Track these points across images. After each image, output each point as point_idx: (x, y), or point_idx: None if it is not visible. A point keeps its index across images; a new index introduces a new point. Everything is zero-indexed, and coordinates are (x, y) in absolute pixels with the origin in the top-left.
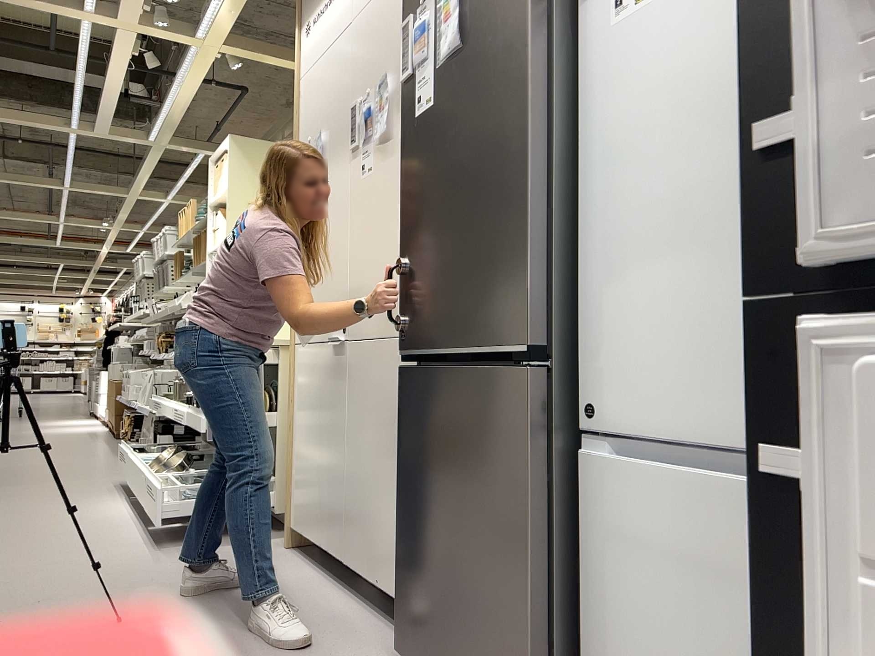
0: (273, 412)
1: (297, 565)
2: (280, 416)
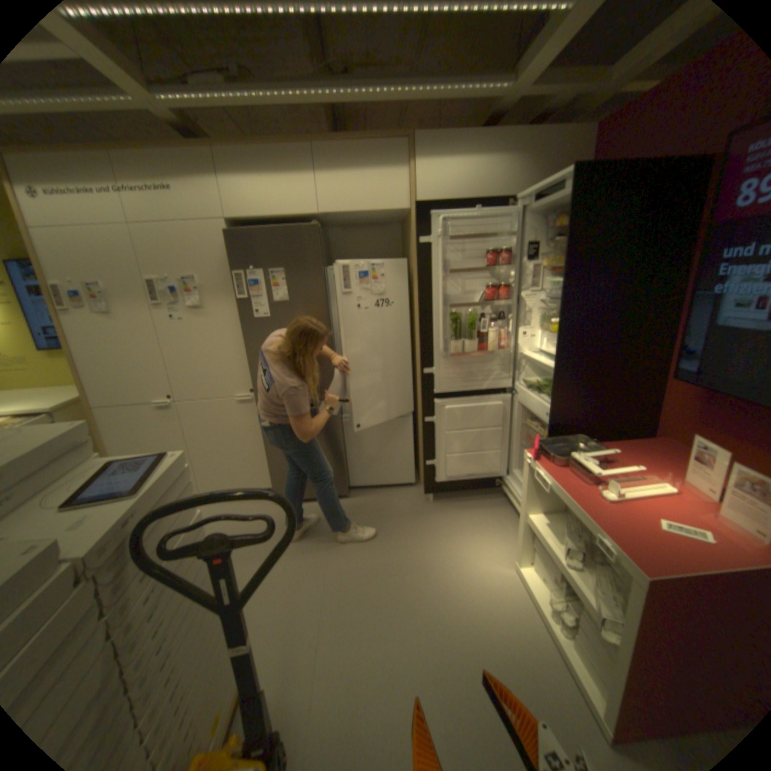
0: None
1: None
2: None
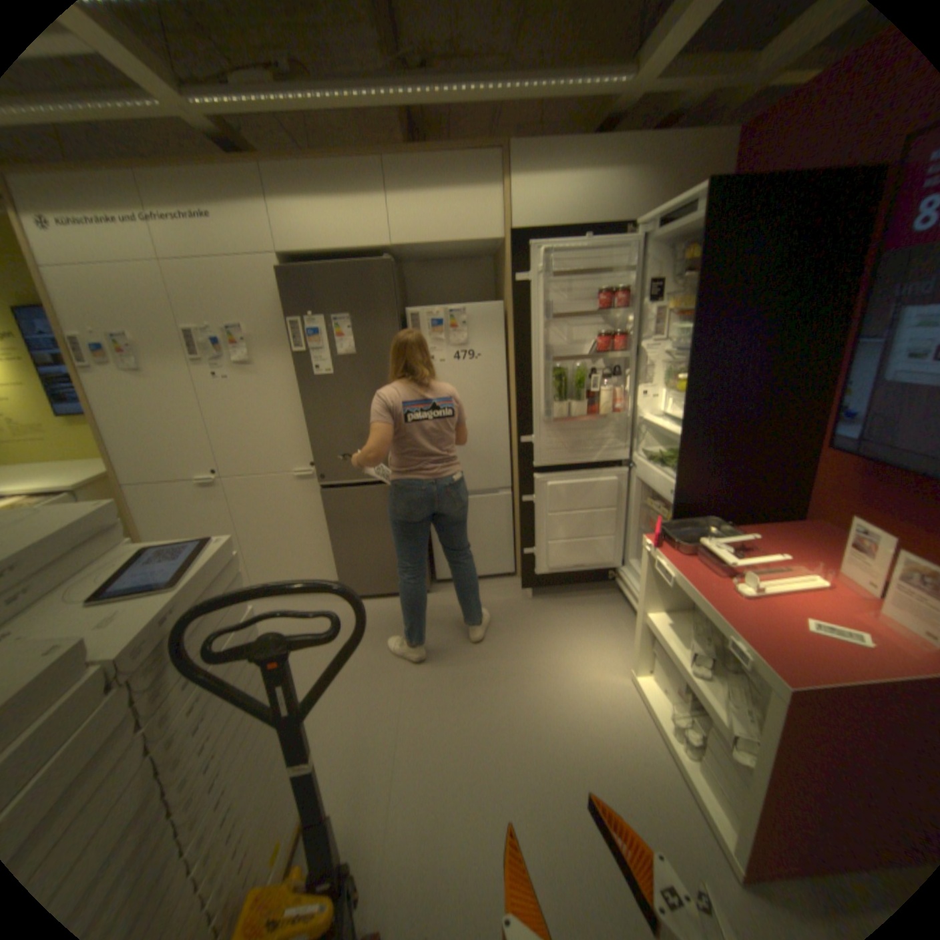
0: None
1: None
2: None
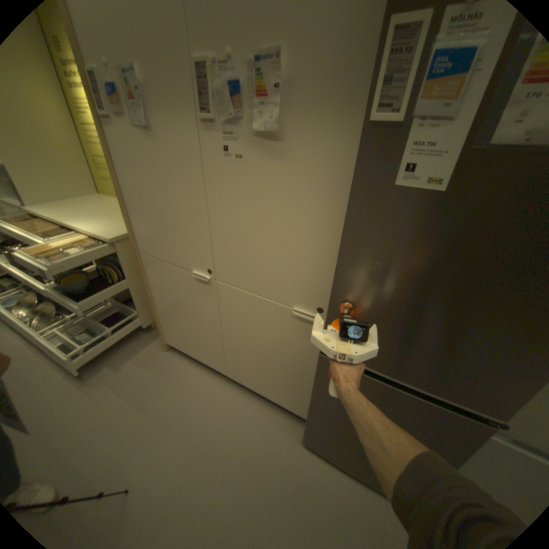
0: (122, 278)
1: (185, 367)
2: (129, 281)
